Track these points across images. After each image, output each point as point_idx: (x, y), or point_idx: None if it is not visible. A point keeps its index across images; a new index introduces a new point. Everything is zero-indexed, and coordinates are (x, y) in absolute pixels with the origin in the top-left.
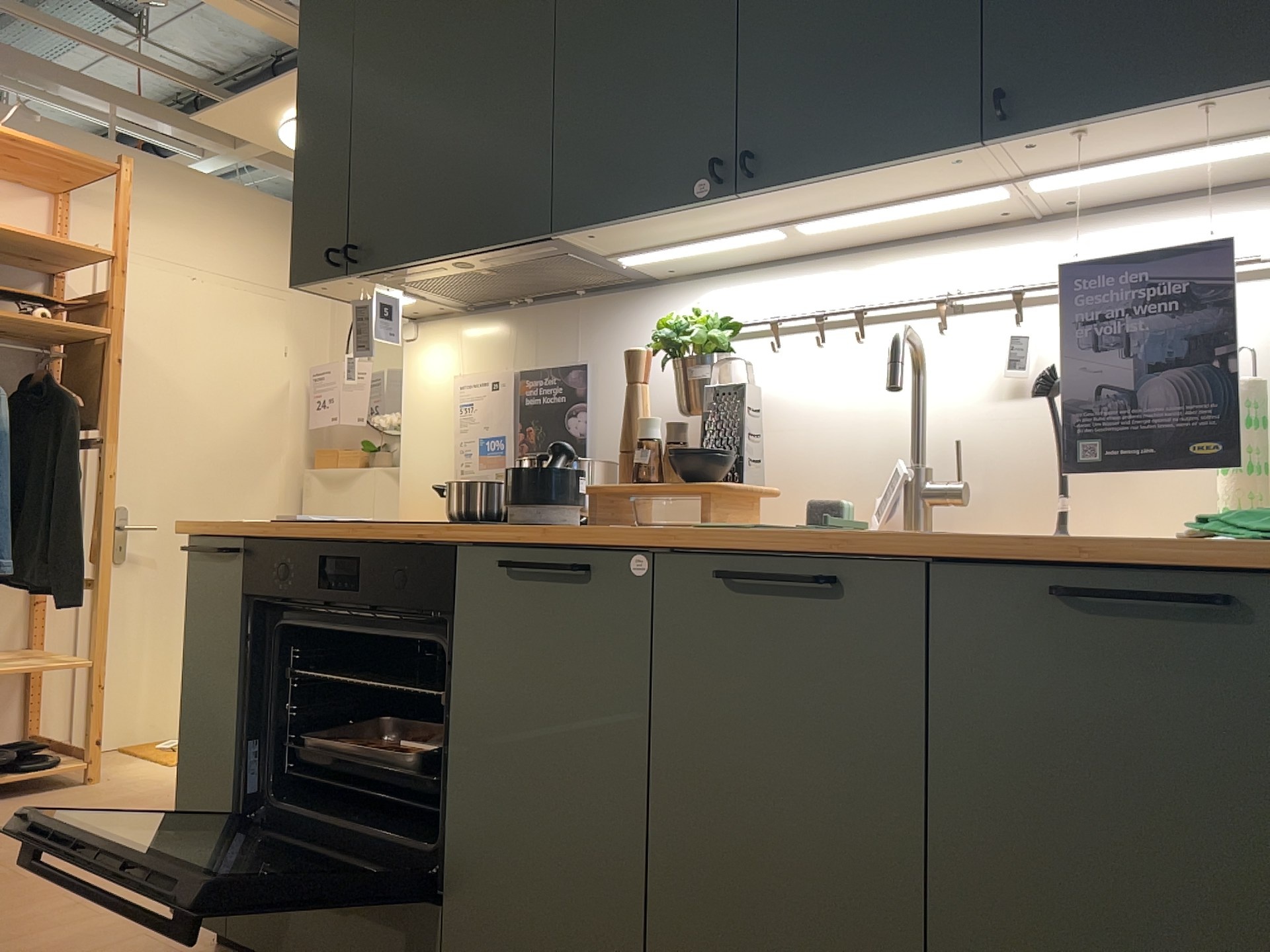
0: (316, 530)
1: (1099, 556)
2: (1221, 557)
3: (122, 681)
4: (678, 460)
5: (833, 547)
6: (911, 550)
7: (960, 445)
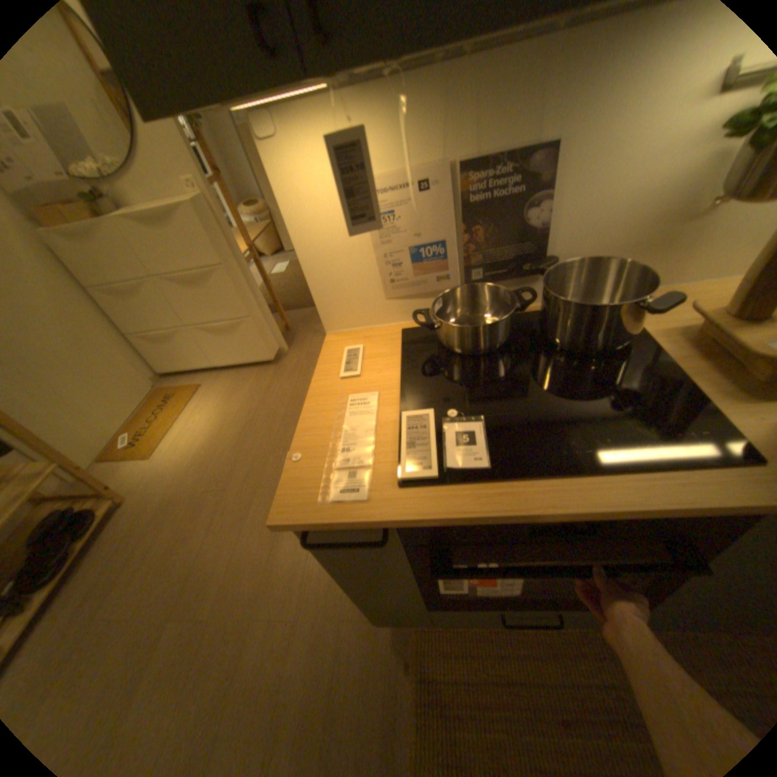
0: (514, 502)
1: None
2: None
3: (61, 435)
4: None
5: None
6: None
7: None
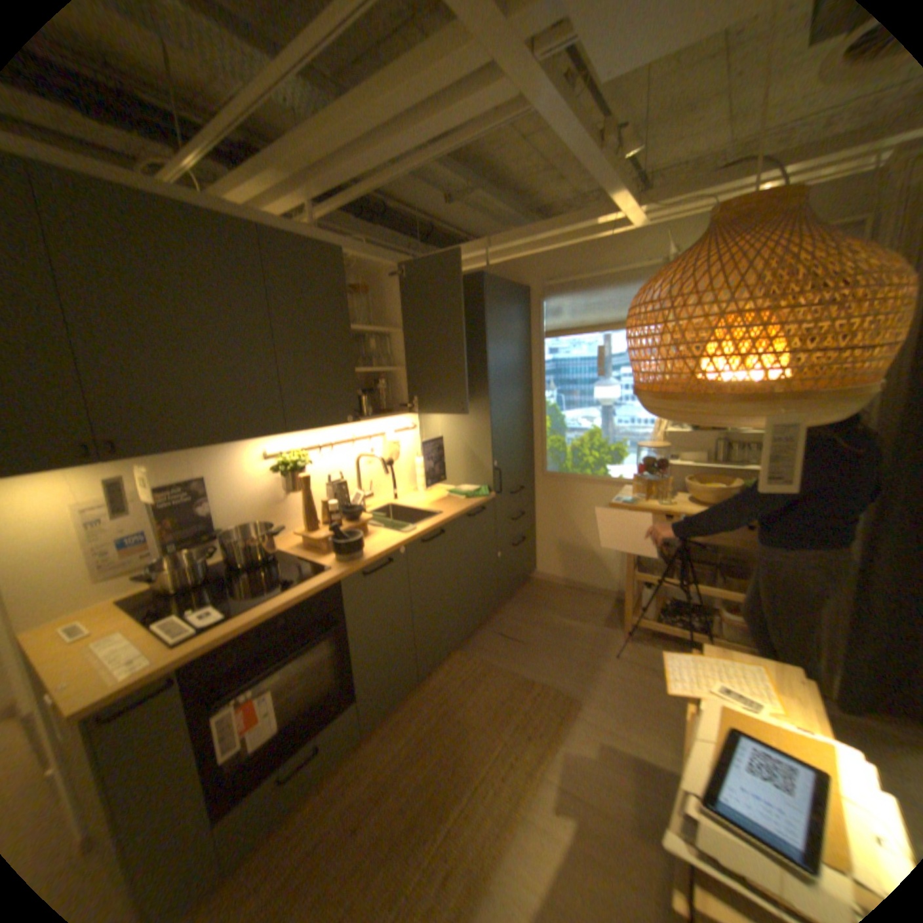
0: (243, 624)
1: (472, 508)
2: (478, 502)
3: None
4: (344, 515)
5: (441, 524)
6: (452, 518)
7: (372, 483)
